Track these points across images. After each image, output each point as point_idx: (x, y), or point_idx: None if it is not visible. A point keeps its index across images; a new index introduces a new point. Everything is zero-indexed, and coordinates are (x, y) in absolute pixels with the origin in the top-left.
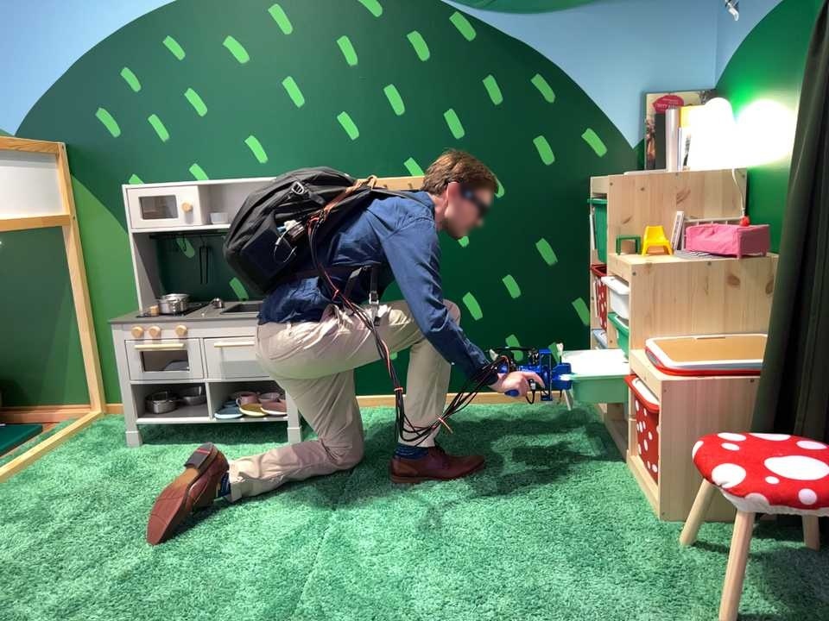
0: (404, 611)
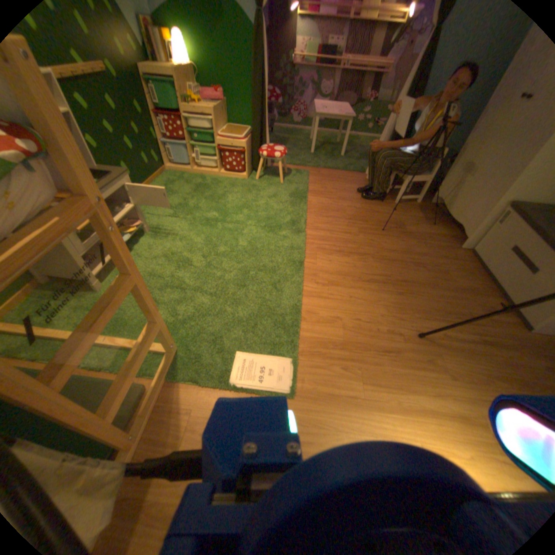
0: (266, 213)
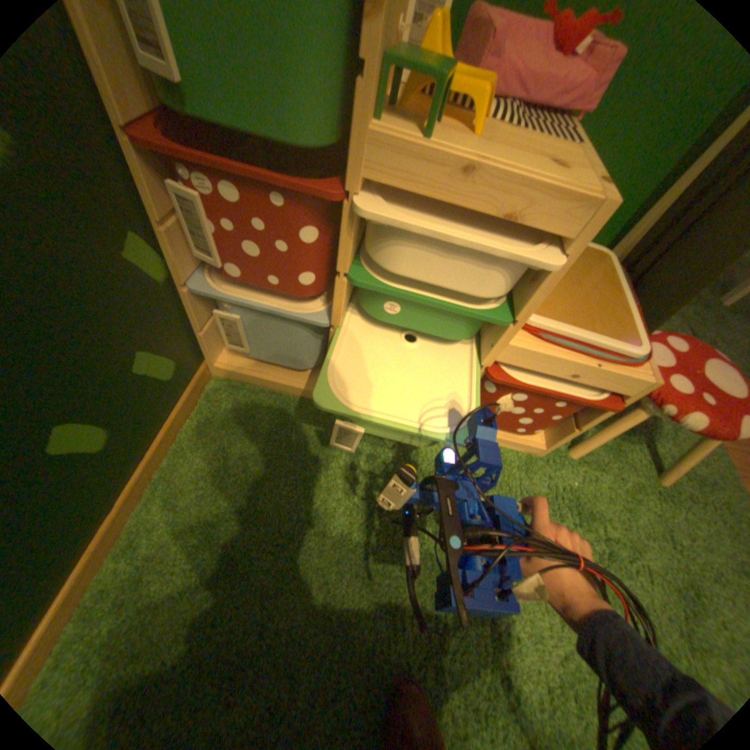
0: None
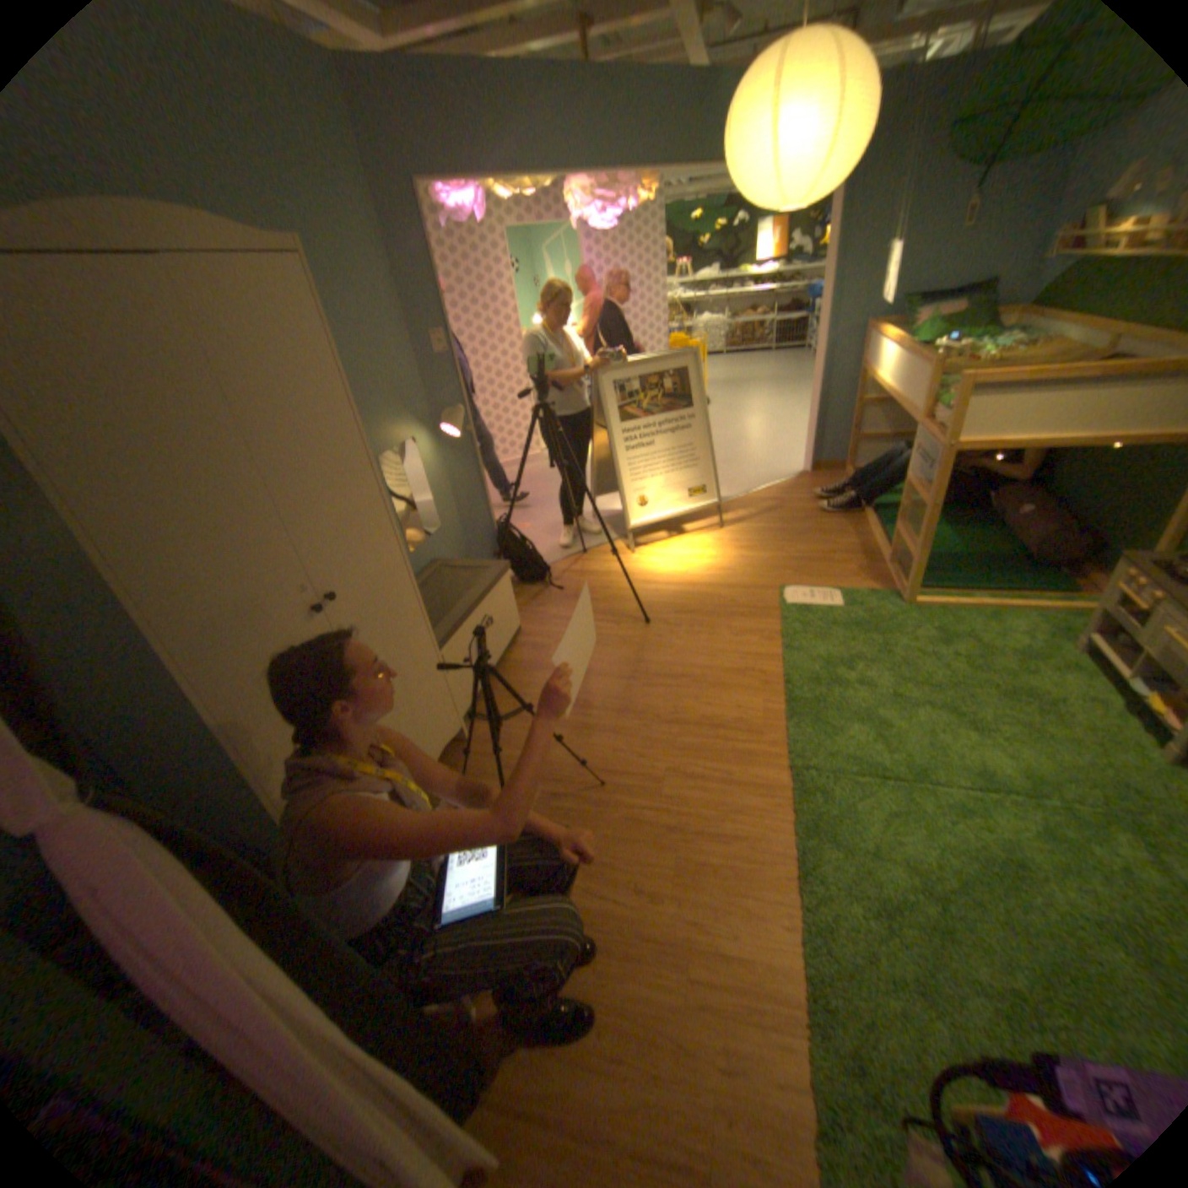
0: (904, 843)
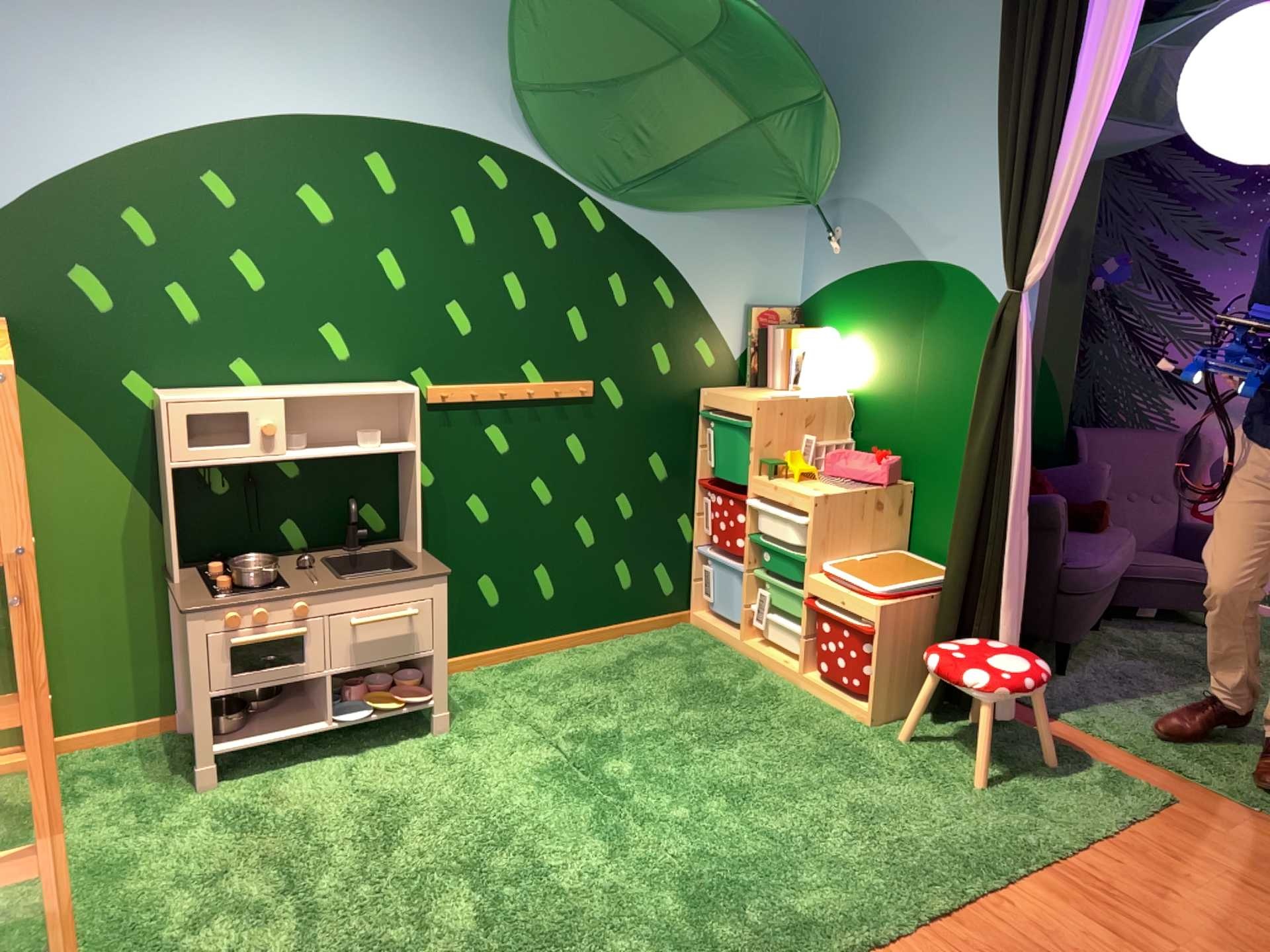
0: (775, 842)
